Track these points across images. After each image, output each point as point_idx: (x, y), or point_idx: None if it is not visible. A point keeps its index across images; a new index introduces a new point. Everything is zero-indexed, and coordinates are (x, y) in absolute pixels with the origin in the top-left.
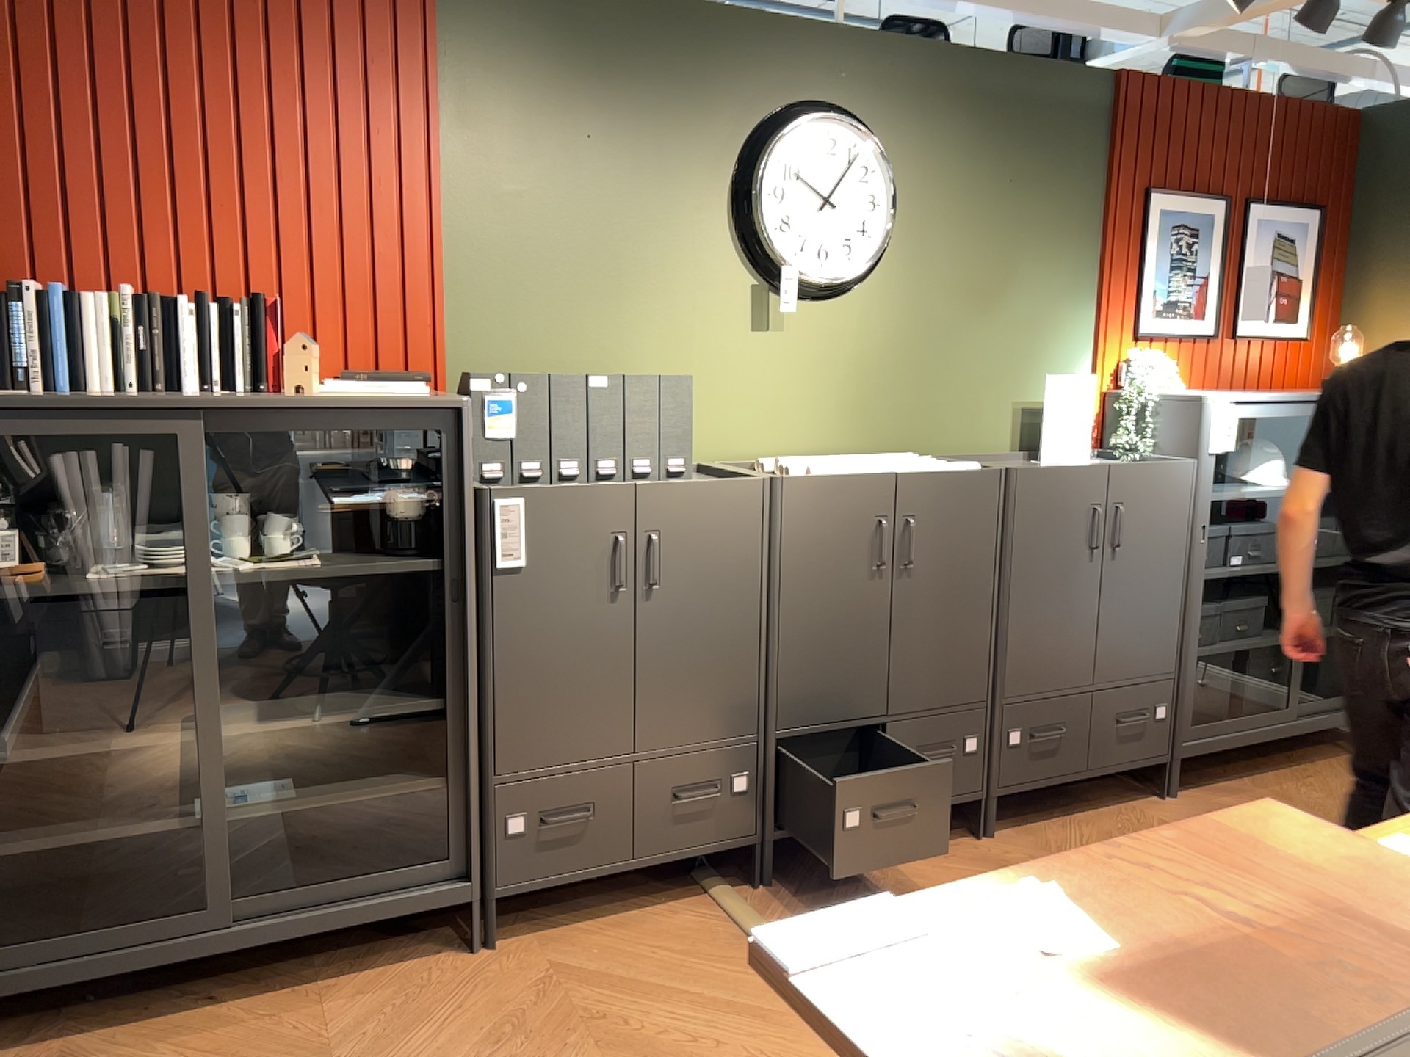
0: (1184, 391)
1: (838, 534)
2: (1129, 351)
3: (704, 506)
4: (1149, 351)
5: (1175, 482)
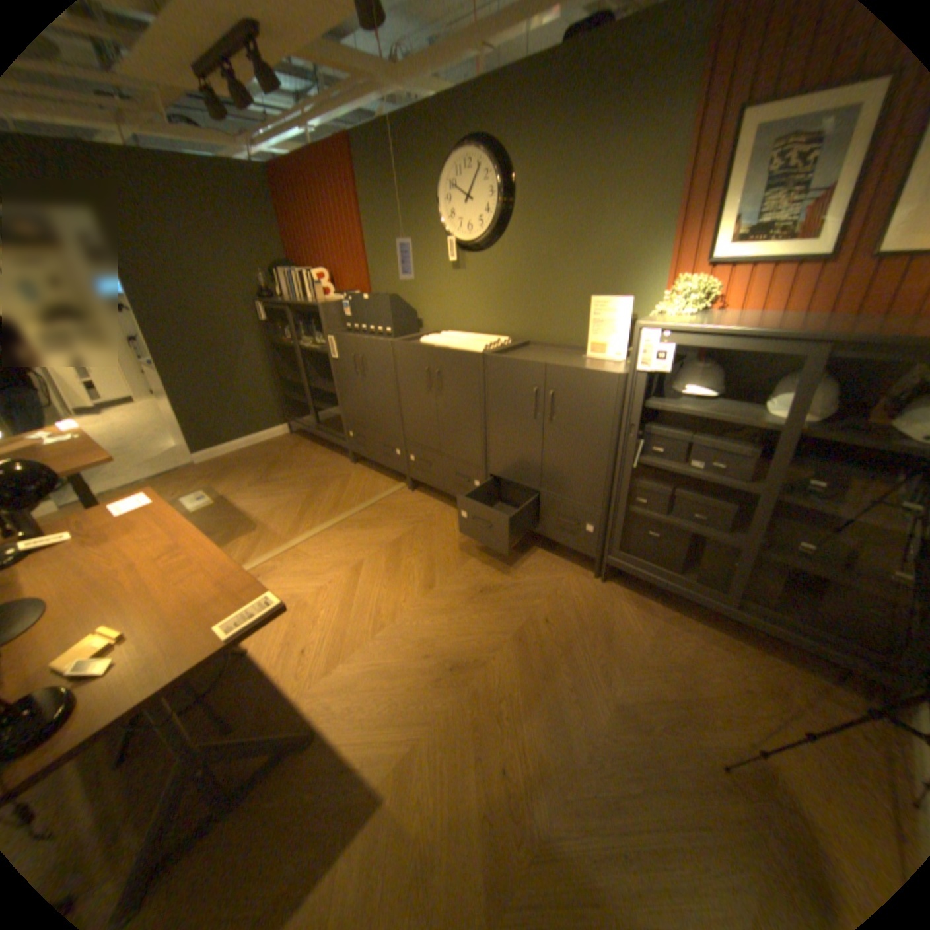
0: (765, 313)
1: (413, 370)
2: (695, 275)
3: (373, 348)
4: (703, 275)
5: (599, 386)
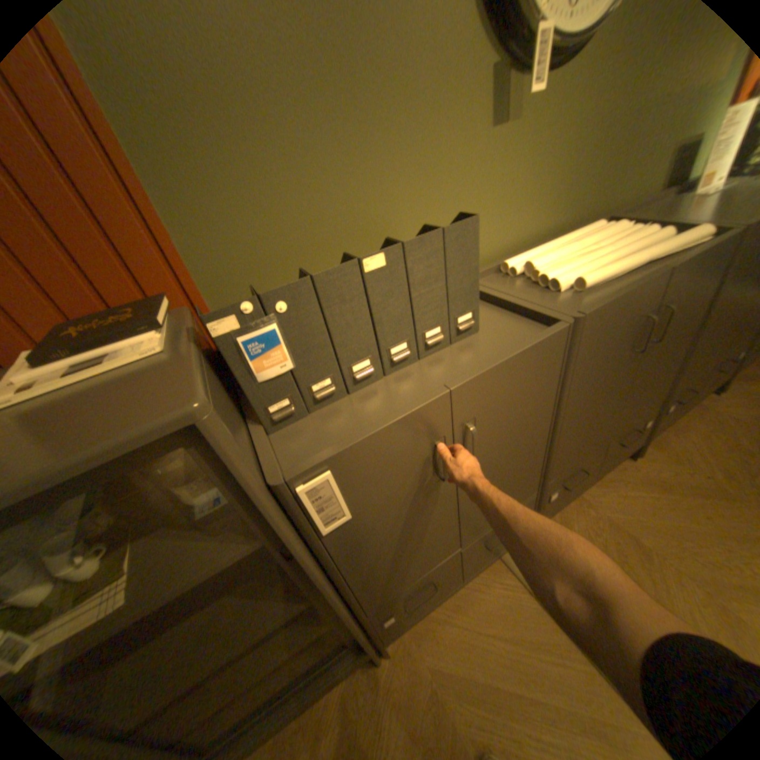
0: None
1: (615, 343)
2: None
3: (515, 375)
4: None
5: None
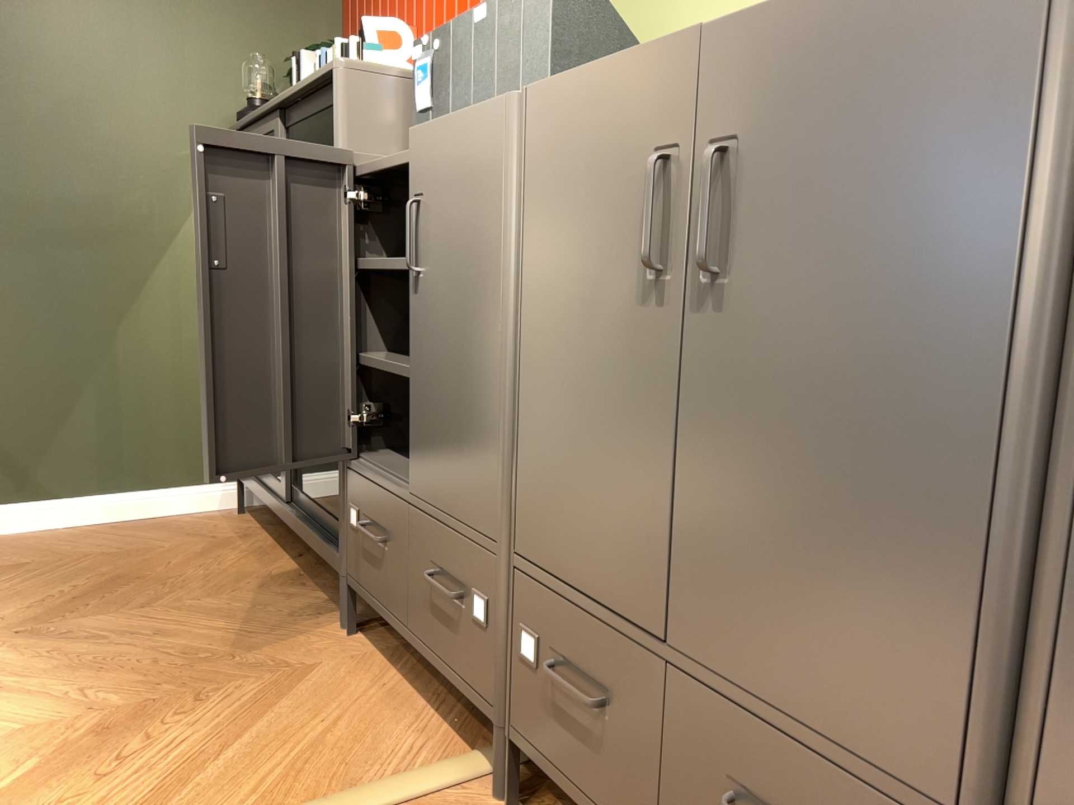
0: None
1: (591, 194)
2: None
3: (454, 154)
4: None
5: None
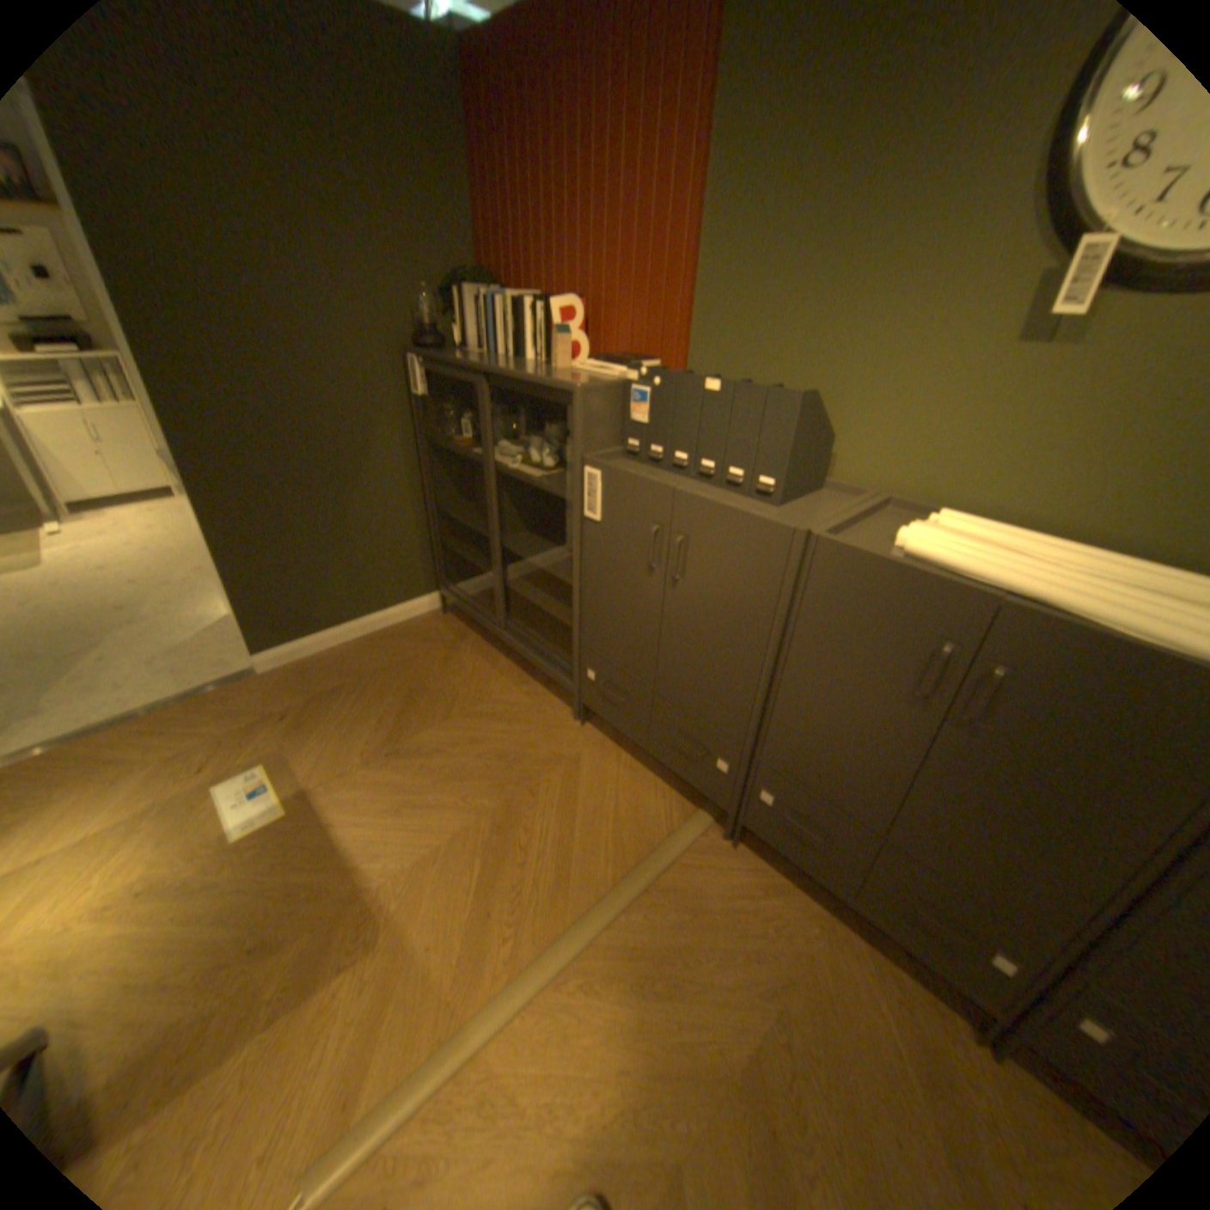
0: None
1: (873, 628)
2: None
3: (728, 530)
4: None
5: None
